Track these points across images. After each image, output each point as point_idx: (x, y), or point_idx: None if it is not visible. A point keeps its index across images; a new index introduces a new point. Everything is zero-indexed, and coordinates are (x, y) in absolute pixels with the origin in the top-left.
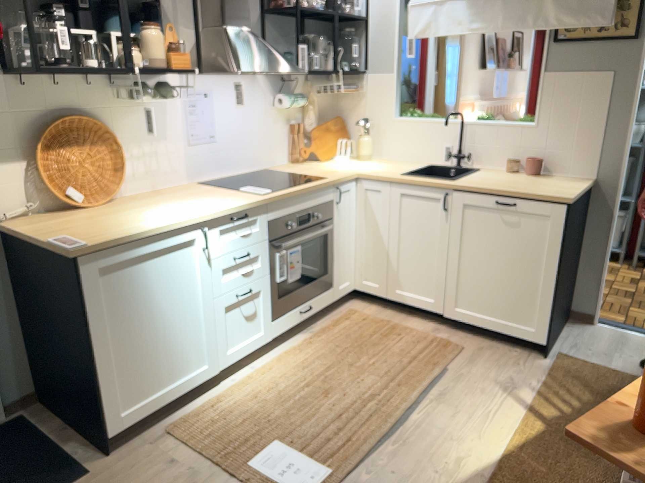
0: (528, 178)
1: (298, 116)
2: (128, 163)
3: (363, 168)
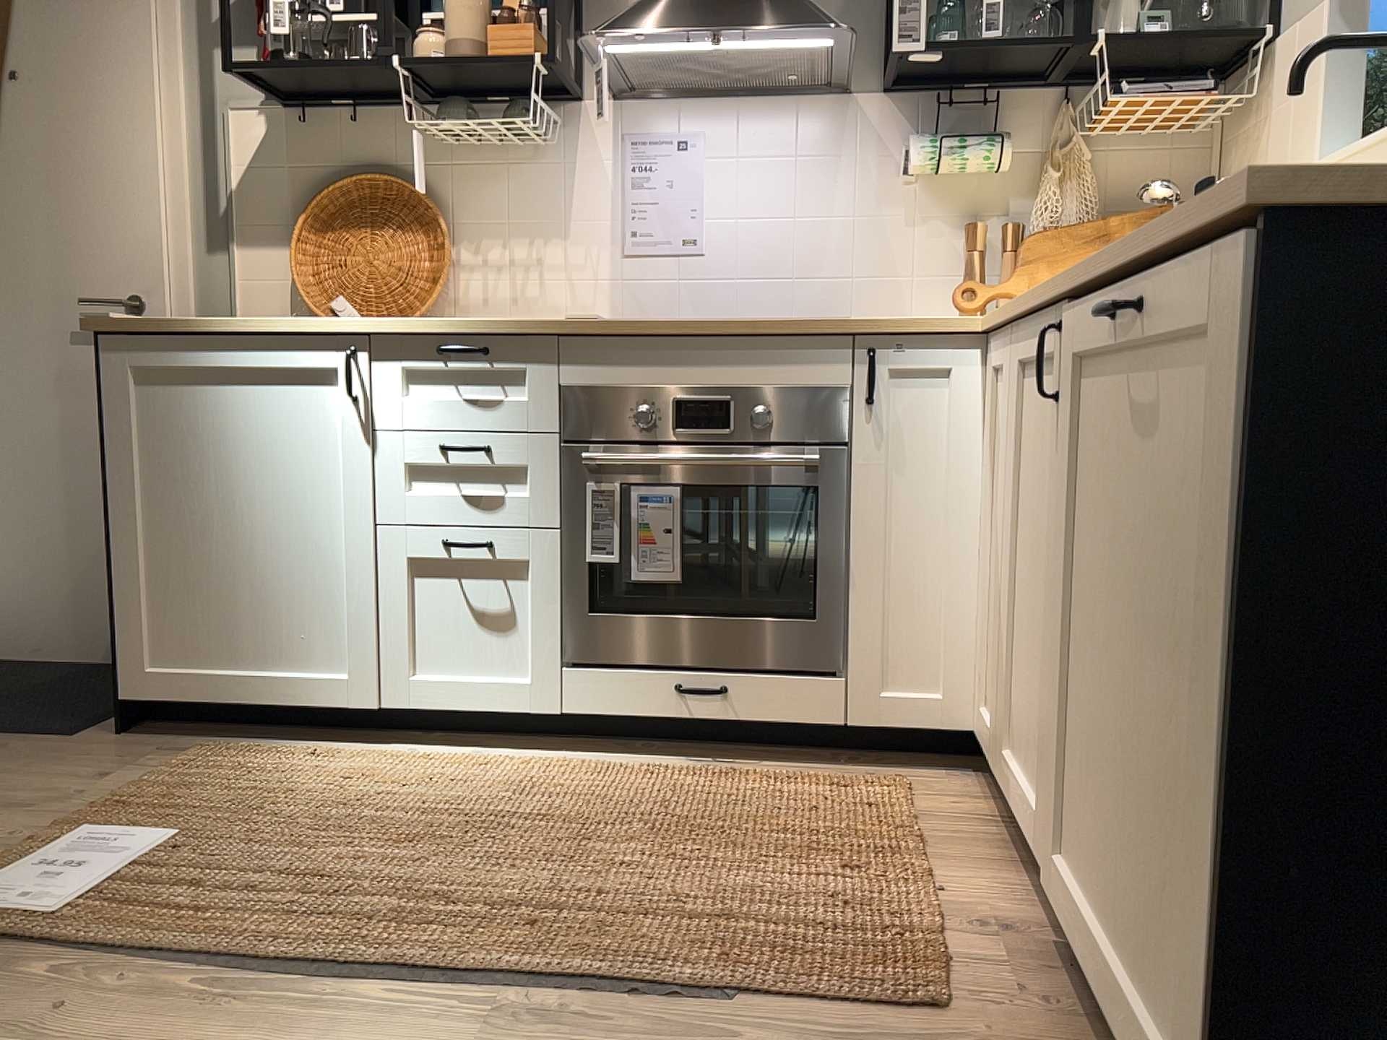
0: None
1: (1016, 209)
2: (475, 274)
3: None
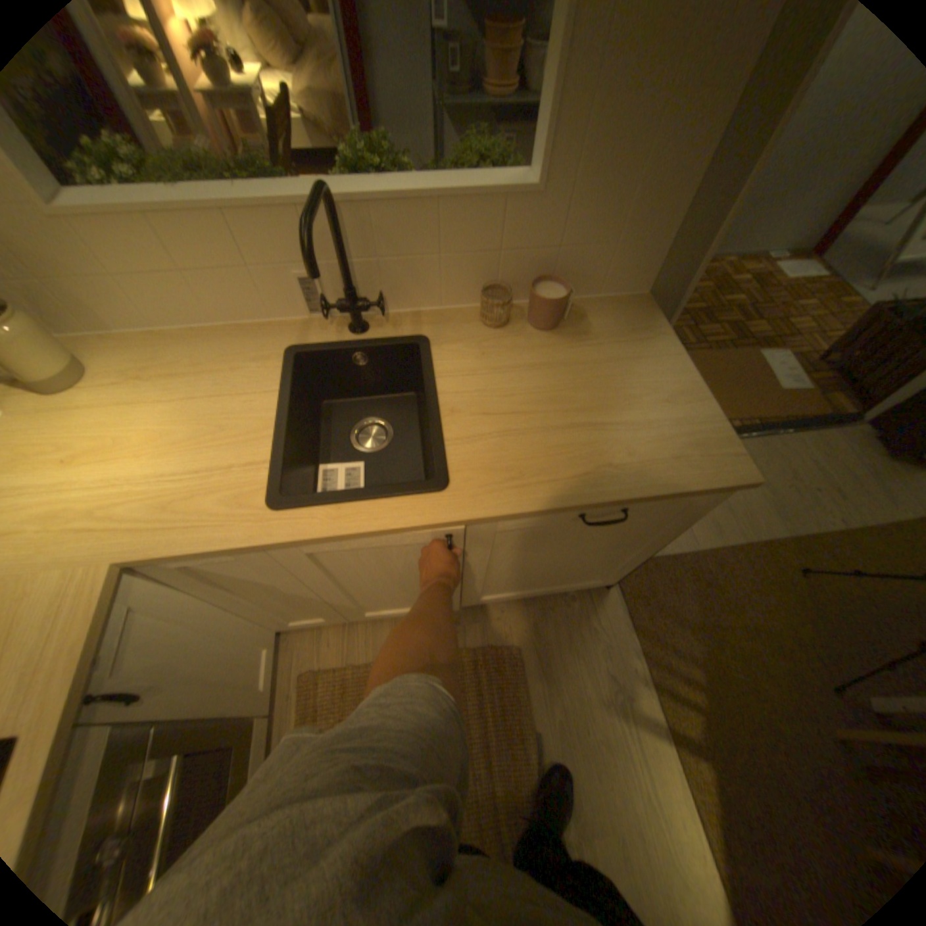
0: (556, 357)
1: None
2: None
3: (94, 484)
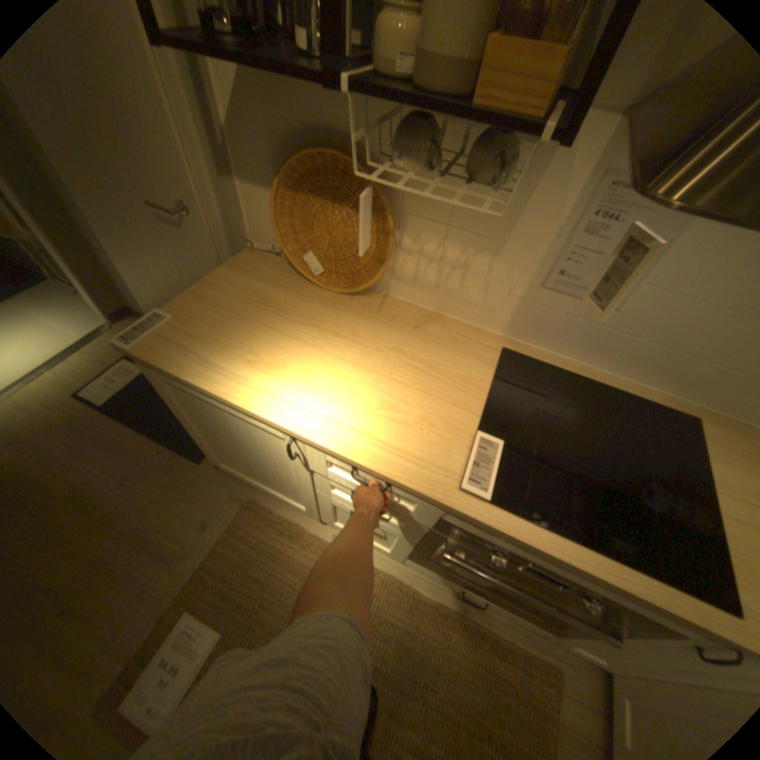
0: None
1: None
2: (414, 256)
3: None
